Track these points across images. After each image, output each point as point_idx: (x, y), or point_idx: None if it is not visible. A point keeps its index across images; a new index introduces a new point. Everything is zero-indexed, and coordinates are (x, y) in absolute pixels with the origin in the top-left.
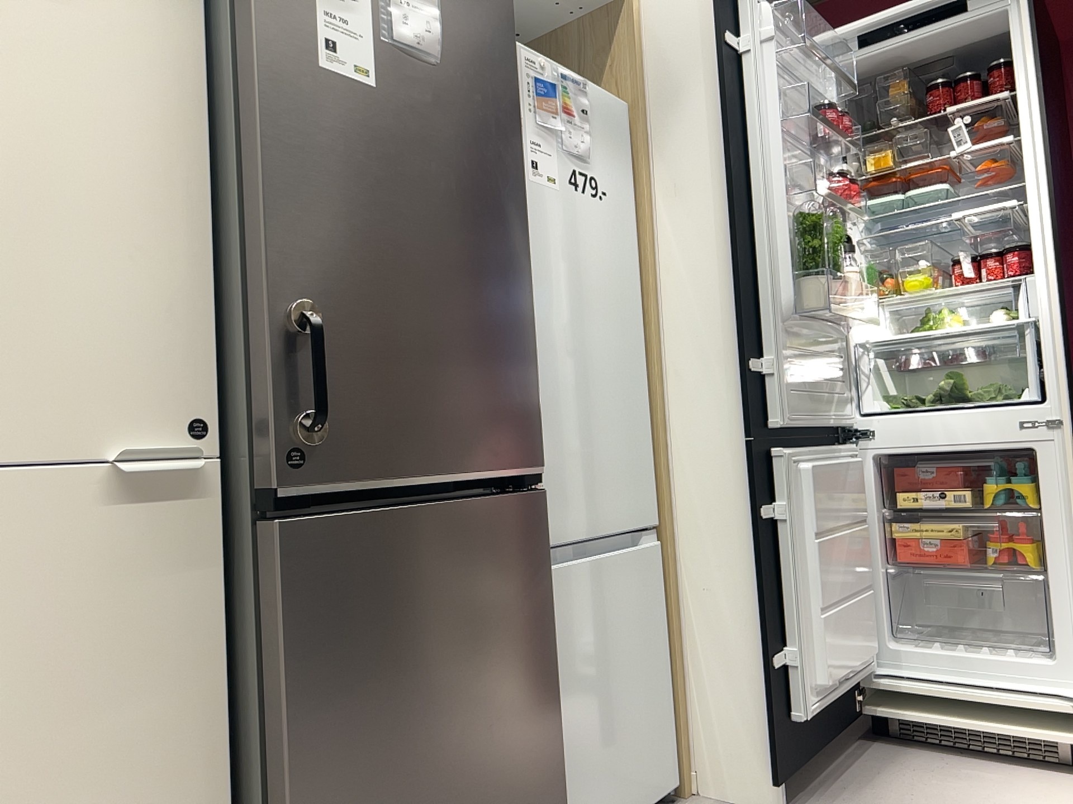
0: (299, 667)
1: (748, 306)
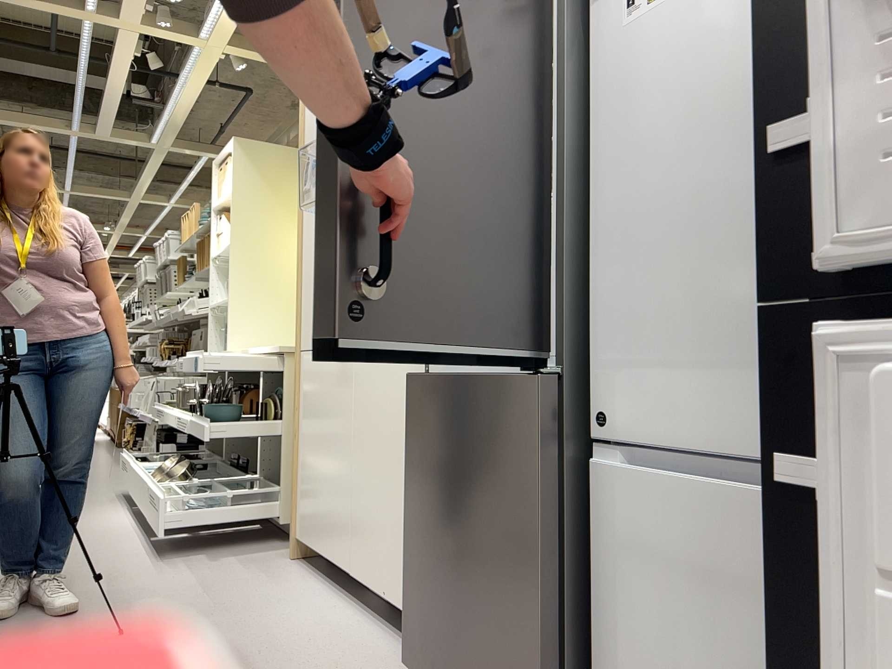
0: (410, 451)
1: (798, 4)
